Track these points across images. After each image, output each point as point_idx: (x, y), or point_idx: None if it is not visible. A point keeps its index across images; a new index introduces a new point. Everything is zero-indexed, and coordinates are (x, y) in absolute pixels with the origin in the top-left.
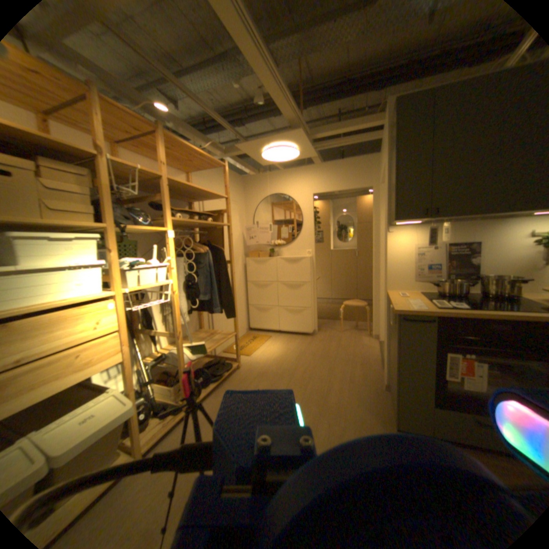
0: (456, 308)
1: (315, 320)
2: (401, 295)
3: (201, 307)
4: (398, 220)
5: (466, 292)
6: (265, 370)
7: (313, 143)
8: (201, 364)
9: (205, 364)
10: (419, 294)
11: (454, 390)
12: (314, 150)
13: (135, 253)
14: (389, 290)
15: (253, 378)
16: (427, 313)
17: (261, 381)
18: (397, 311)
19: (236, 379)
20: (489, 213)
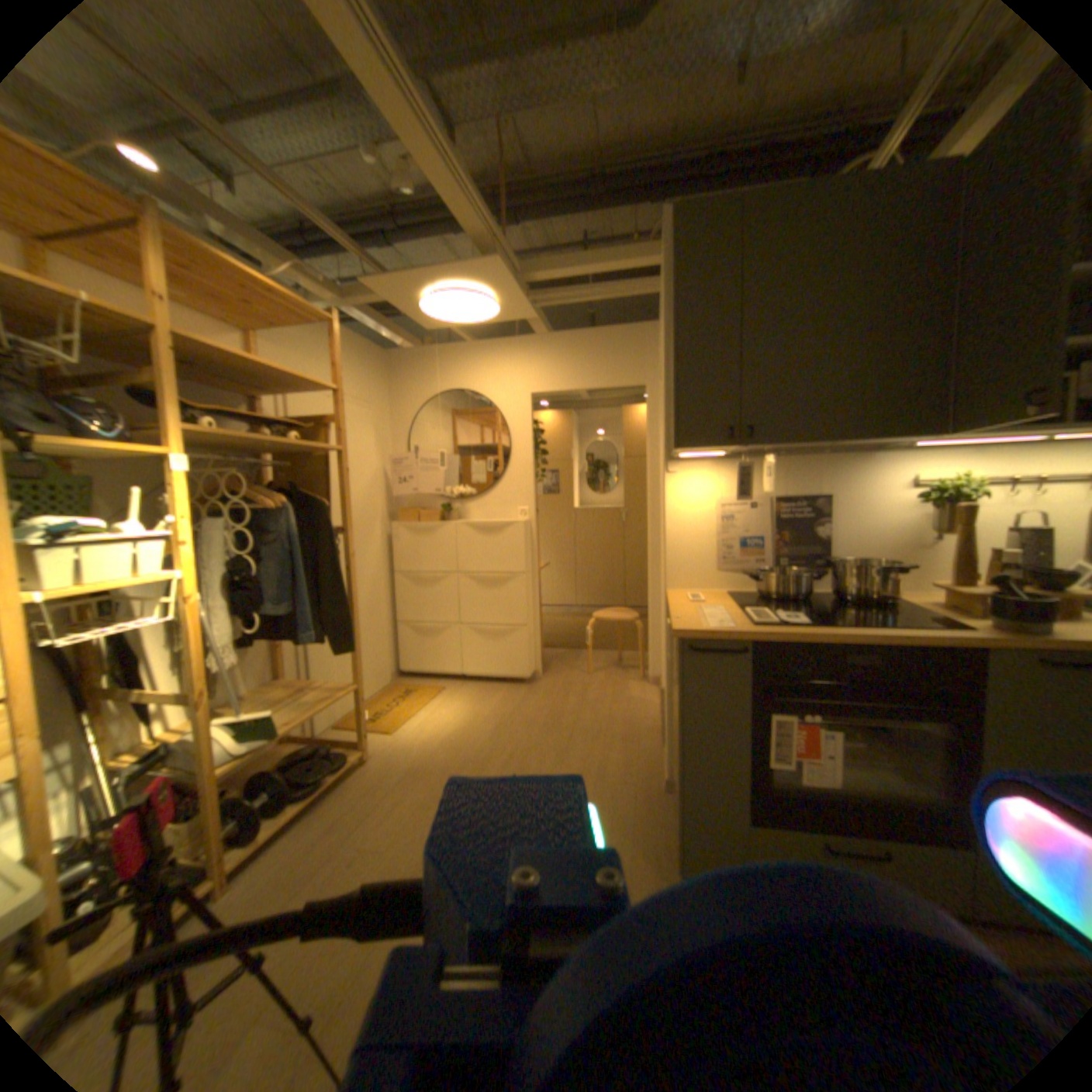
0: (786, 624)
1: (538, 651)
2: (690, 600)
3: (274, 632)
4: (680, 448)
5: (808, 591)
6: (421, 764)
7: (530, 292)
8: (276, 760)
9: (285, 760)
10: (725, 597)
11: (786, 788)
12: (533, 307)
13: (94, 506)
14: (670, 590)
15: (394, 786)
16: (734, 636)
17: (411, 791)
18: (677, 633)
19: (354, 791)
20: (842, 439)
